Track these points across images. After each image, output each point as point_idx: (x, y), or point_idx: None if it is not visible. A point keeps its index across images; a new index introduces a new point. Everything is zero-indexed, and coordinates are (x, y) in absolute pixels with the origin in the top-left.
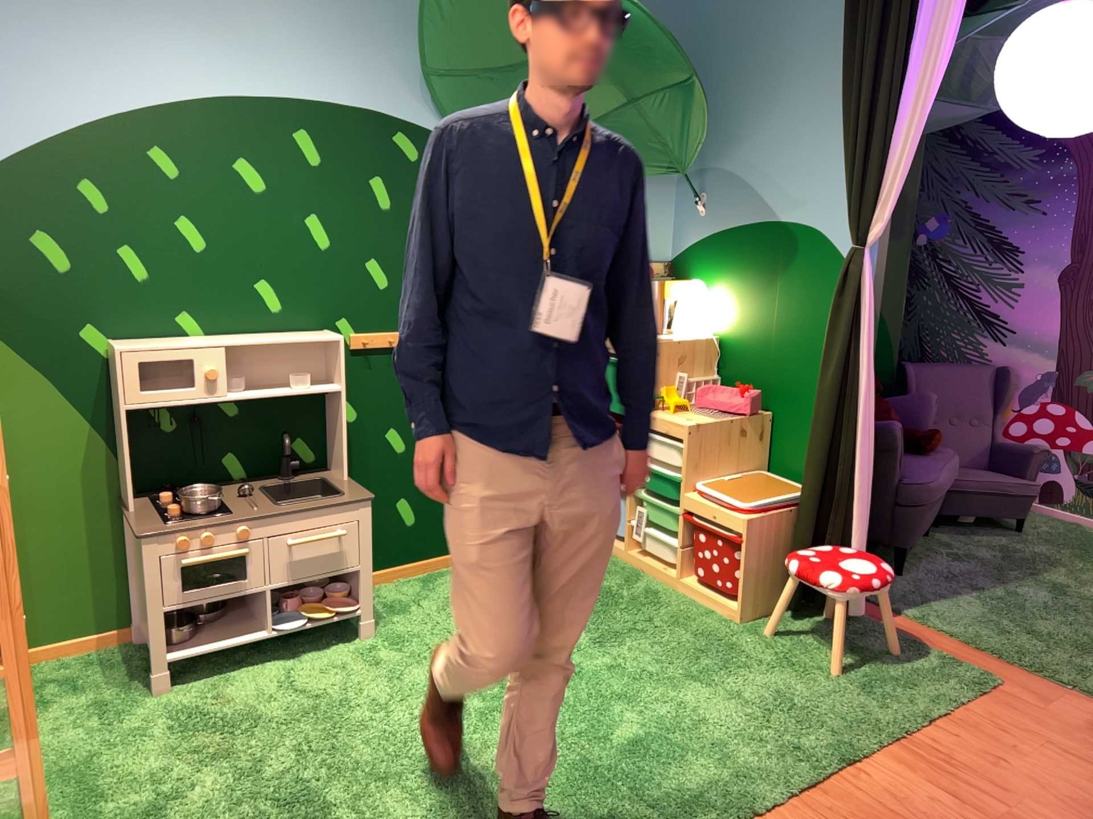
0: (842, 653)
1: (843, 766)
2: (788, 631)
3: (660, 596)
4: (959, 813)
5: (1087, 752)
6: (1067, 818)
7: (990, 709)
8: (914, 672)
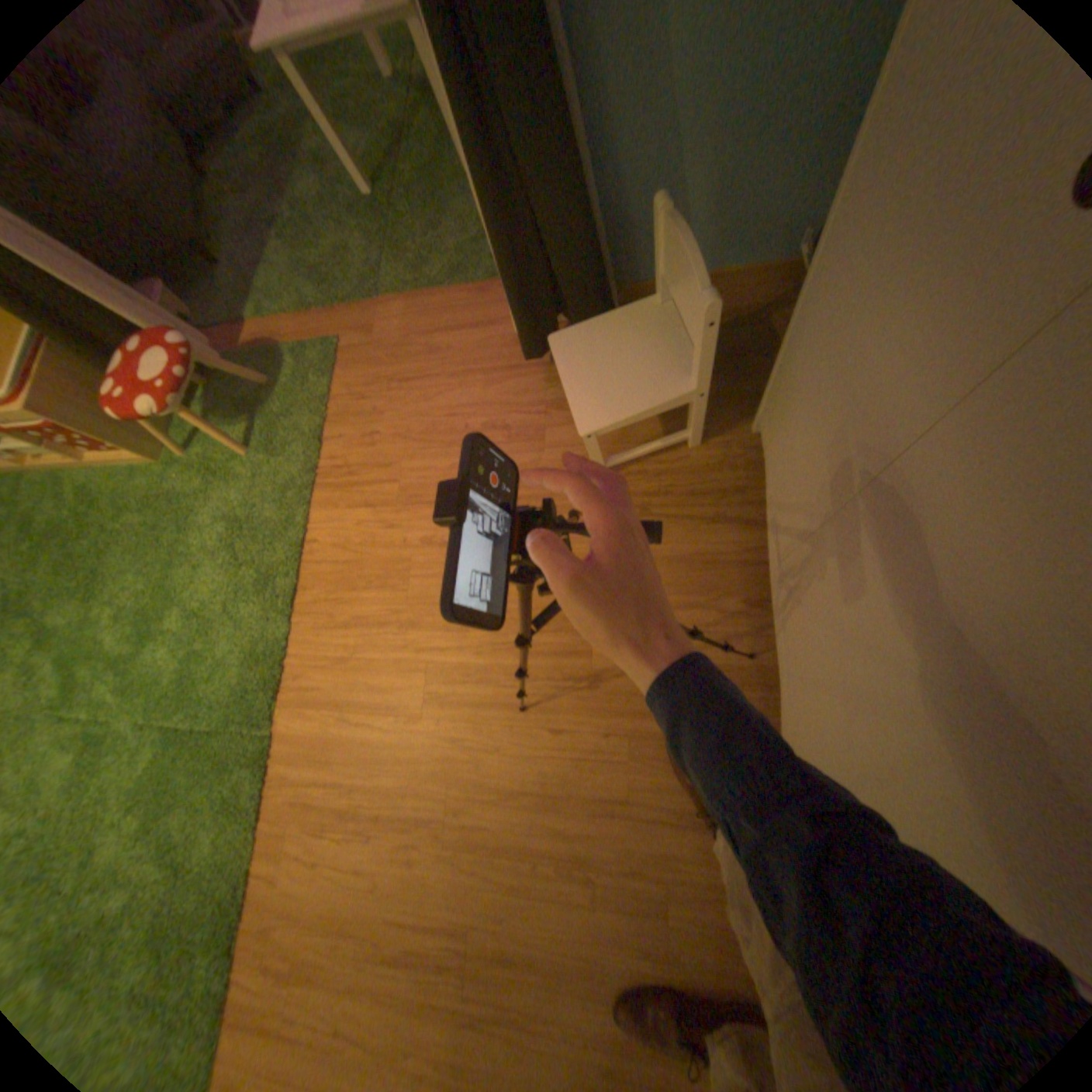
0: (234, 422)
1: (297, 553)
2: (189, 435)
3: (86, 490)
4: (374, 523)
5: (410, 369)
6: (425, 457)
7: (343, 383)
8: (284, 393)
